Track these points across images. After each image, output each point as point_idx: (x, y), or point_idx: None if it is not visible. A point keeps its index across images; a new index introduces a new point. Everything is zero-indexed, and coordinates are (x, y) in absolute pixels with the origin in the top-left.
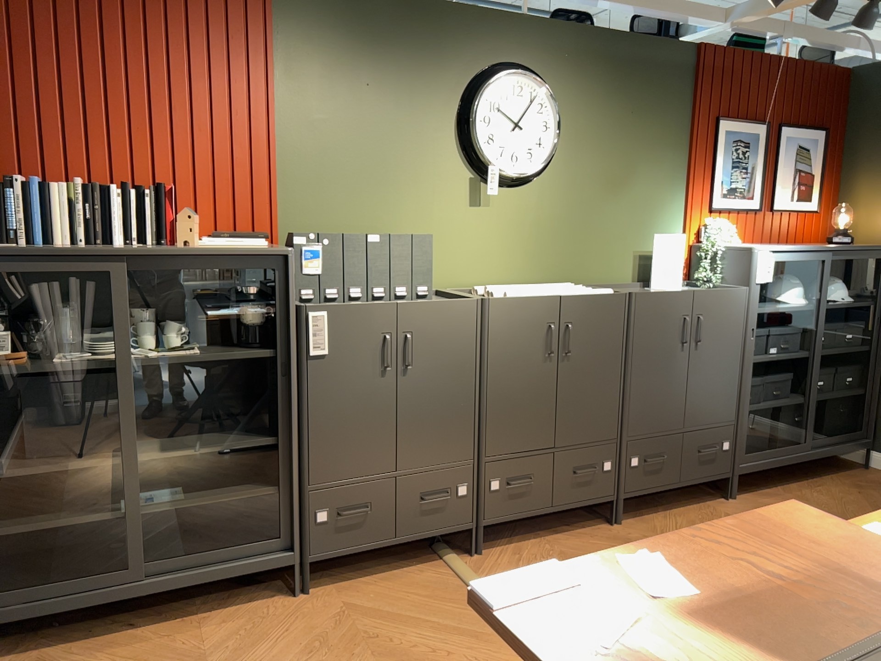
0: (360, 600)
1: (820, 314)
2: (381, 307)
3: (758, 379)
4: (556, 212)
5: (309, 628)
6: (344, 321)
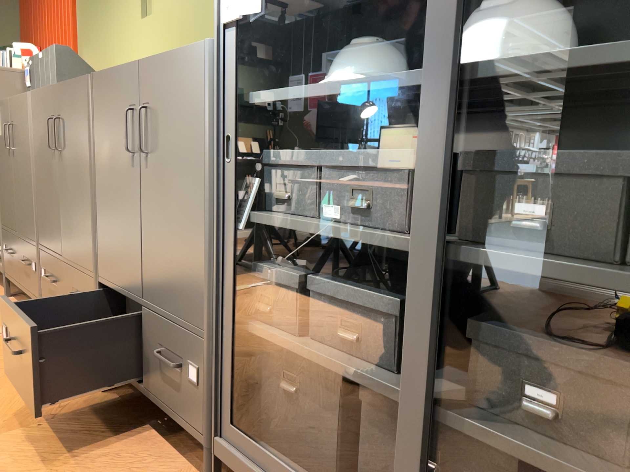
0: None
1: (429, 90)
2: (6, 103)
3: (291, 274)
4: (193, 2)
5: None
6: (0, 113)
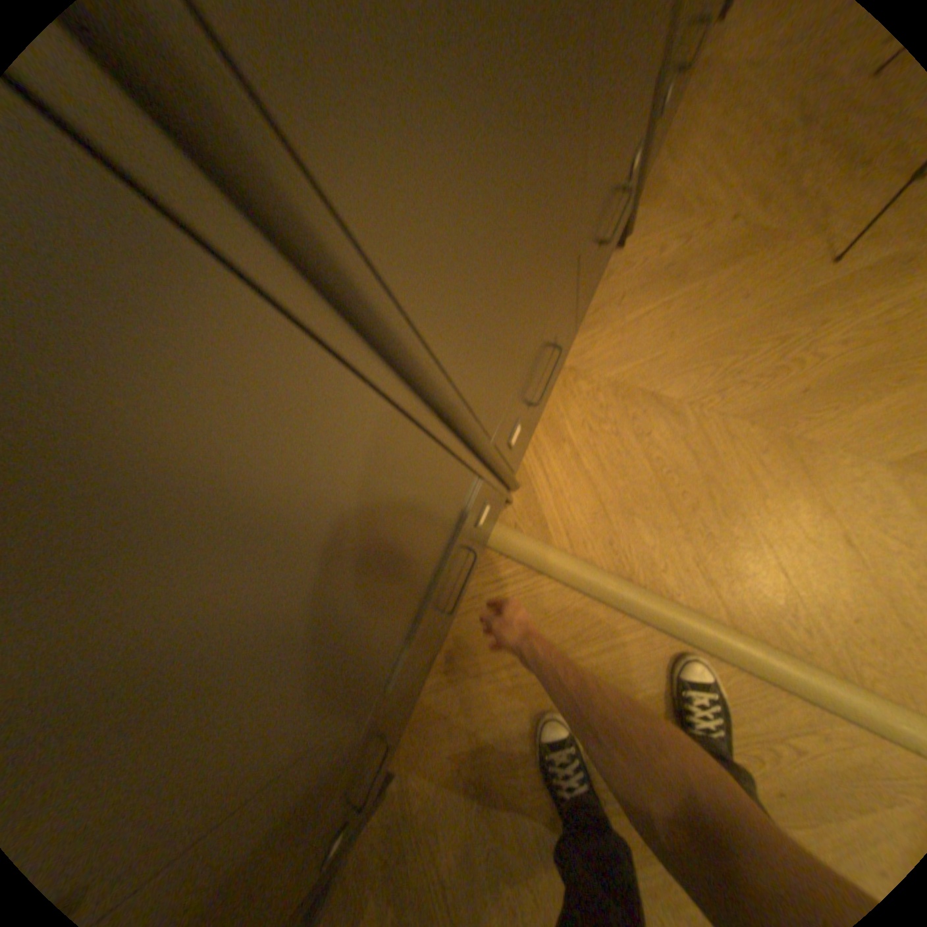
0: (464, 732)
1: None
2: None
3: None
4: None
5: (462, 851)
6: None
